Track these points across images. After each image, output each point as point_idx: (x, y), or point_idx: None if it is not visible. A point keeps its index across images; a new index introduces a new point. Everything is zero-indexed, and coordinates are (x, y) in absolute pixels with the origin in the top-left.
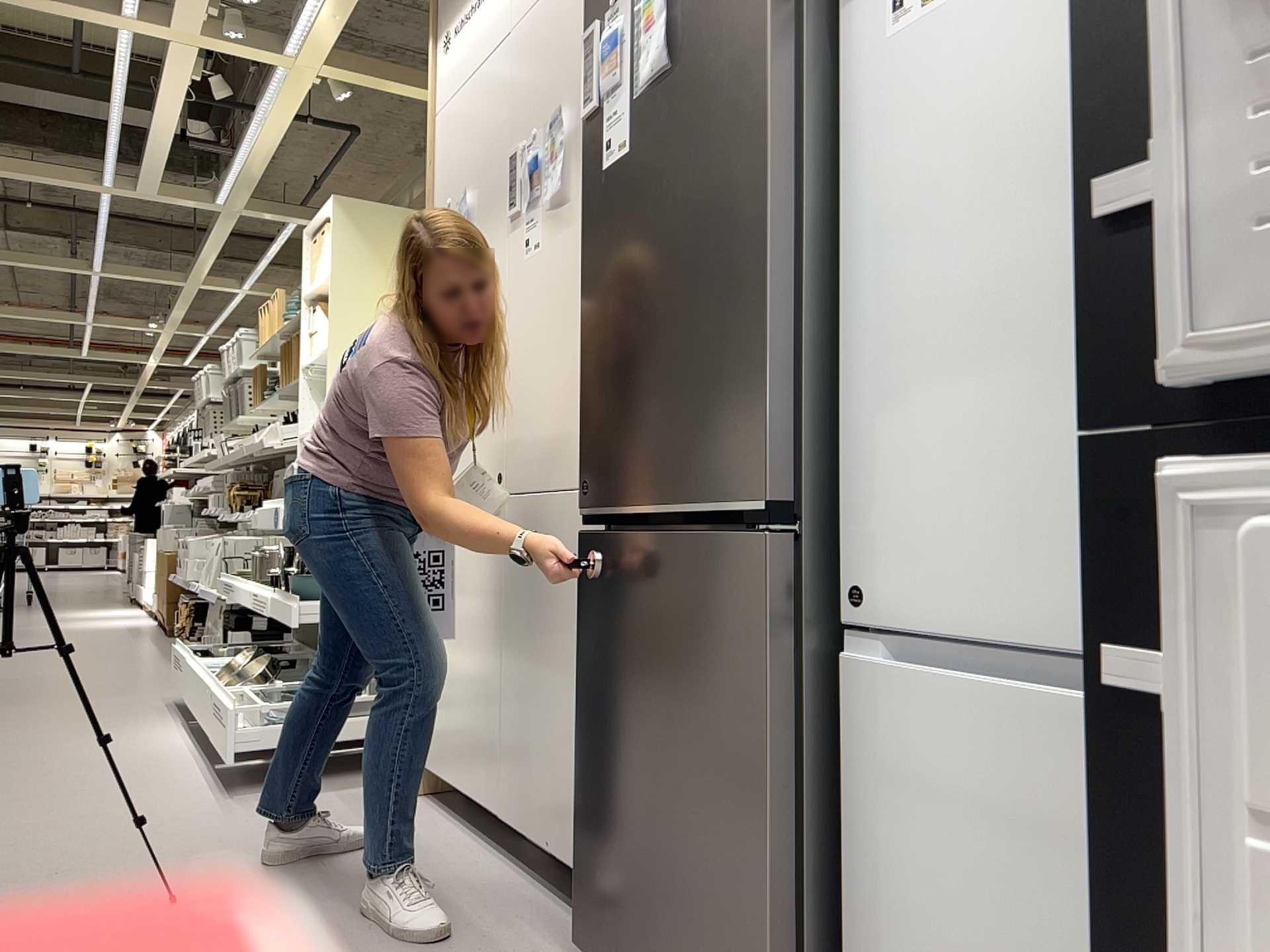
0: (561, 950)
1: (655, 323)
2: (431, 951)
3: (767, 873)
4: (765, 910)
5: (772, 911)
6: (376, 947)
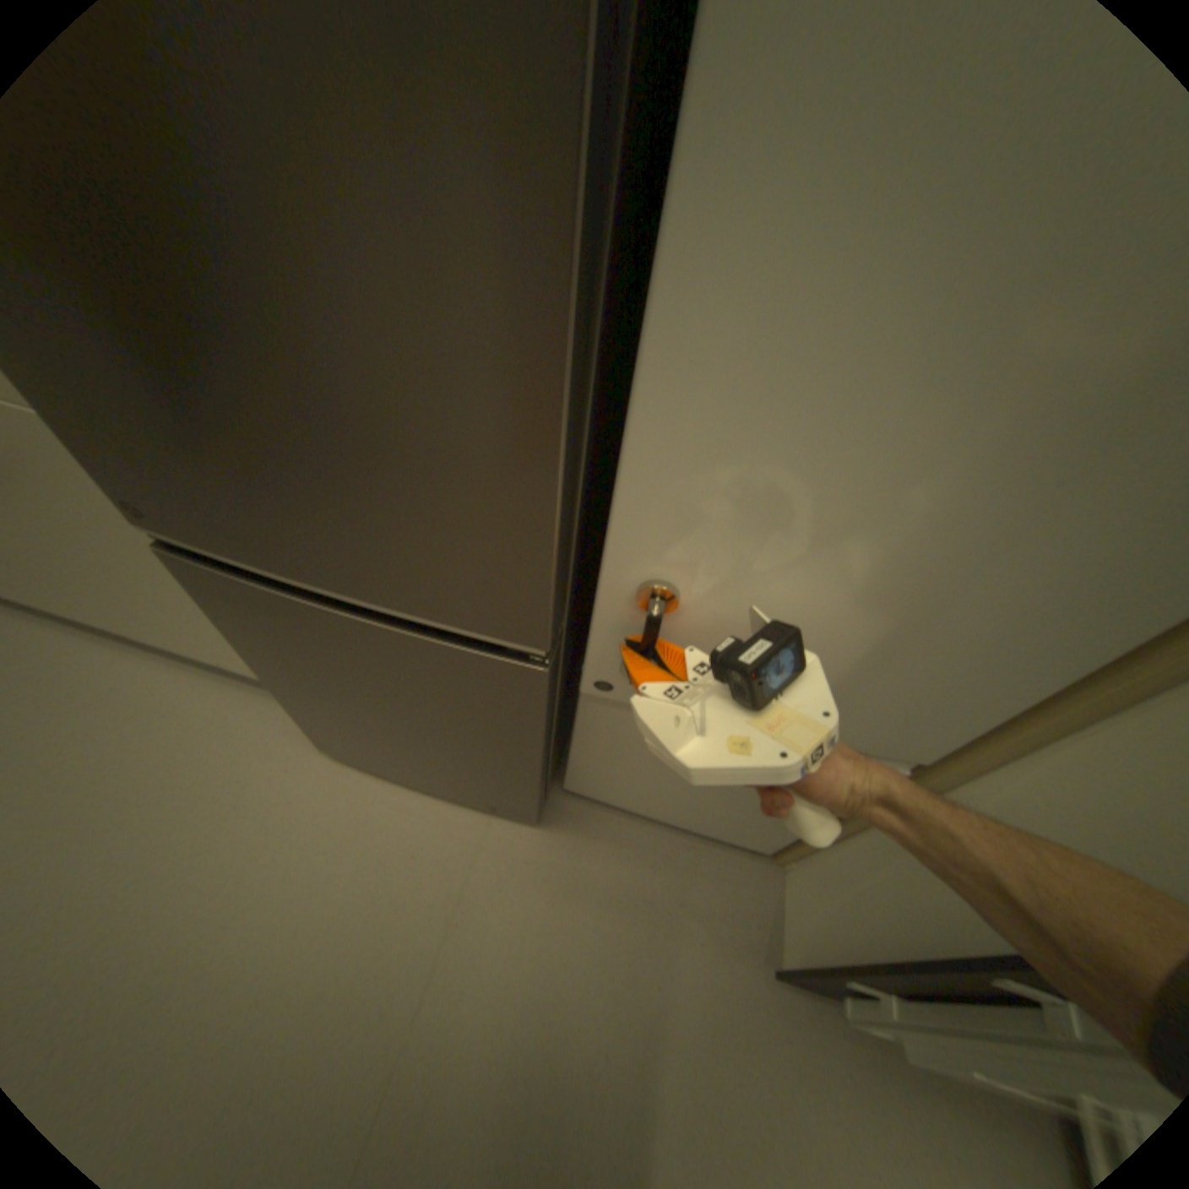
0: (298, 738)
1: (207, 347)
2: (196, 806)
3: (532, 776)
4: (527, 781)
5: (535, 783)
6: (142, 834)
